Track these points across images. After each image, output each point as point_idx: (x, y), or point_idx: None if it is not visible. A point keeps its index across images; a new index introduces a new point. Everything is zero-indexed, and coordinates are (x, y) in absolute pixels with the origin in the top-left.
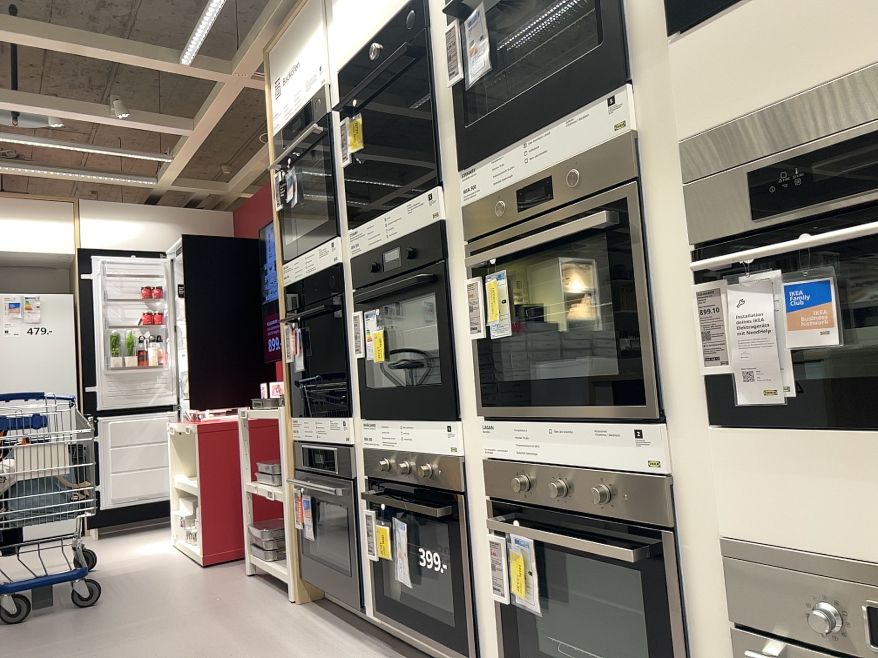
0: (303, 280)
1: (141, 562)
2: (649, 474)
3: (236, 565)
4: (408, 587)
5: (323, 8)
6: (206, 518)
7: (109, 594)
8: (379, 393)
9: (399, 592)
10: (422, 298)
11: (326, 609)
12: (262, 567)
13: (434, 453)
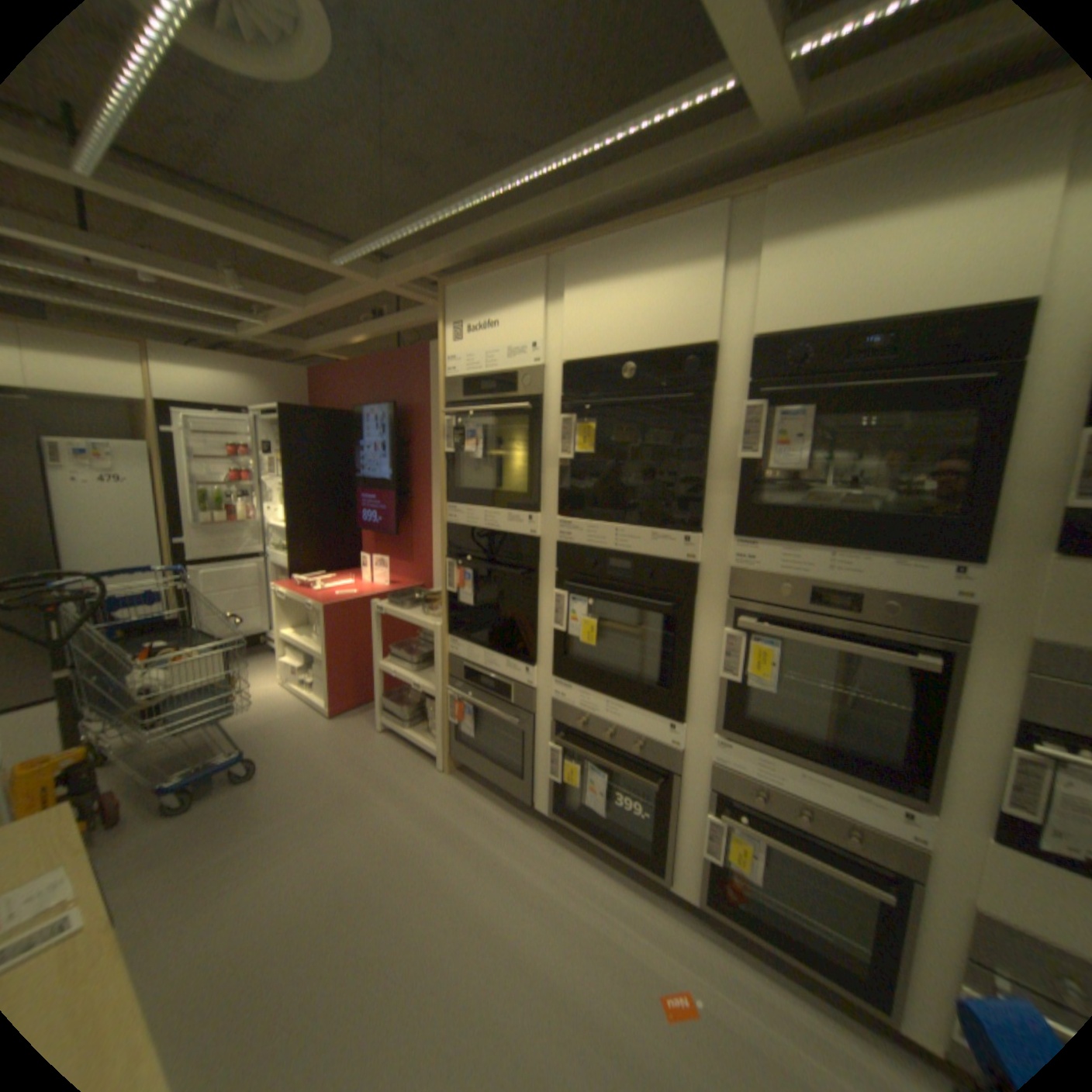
0: (475, 529)
1: (260, 715)
2: (910, 845)
3: (358, 720)
4: (599, 817)
5: (544, 282)
6: (330, 685)
7: (254, 765)
8: (582, 668)
9: (573, 804)
10: (649, 612)
11: (475, 785)
12: (398, 735)
13: (649, 738)
